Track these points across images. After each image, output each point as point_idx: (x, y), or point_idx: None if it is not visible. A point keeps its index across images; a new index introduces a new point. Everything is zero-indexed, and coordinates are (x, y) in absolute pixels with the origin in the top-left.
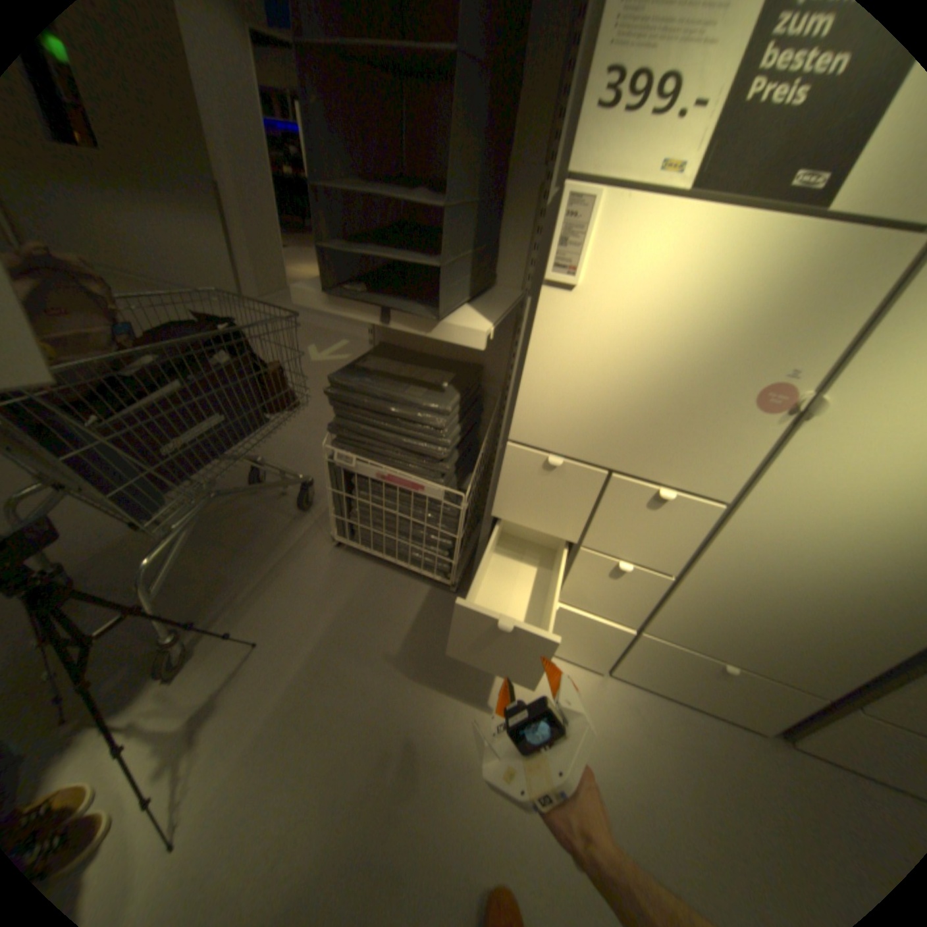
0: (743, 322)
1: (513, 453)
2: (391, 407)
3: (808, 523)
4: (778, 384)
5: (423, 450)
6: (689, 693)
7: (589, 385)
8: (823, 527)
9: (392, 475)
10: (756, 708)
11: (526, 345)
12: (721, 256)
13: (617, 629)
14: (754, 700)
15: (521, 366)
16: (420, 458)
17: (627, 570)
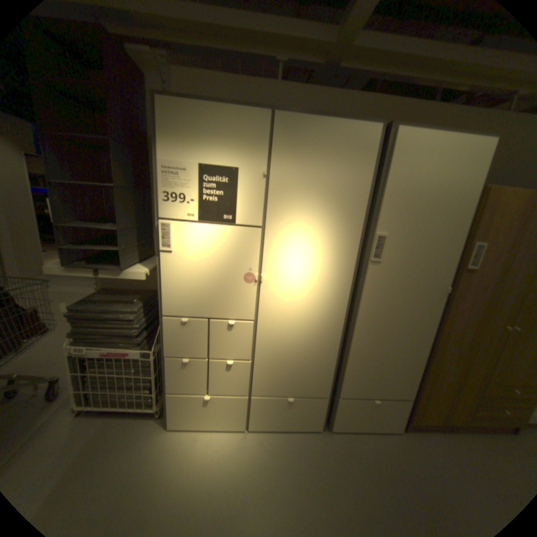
0: (229, 256)
1: (166, 321)
2: (105, 316)
3: (280, 320)
4: (247, 274)
5: (125, 333)
6: (282, 424)
7: (188, 285)
8: (285, 321)
9: (109, 353)
10: (308, 417)
11: (160, 275)
12: (214, 238)
13: (239, 400)
14: (305, 413)
15: (160, 283)
16: (124, 339)
17: (230, 364)
